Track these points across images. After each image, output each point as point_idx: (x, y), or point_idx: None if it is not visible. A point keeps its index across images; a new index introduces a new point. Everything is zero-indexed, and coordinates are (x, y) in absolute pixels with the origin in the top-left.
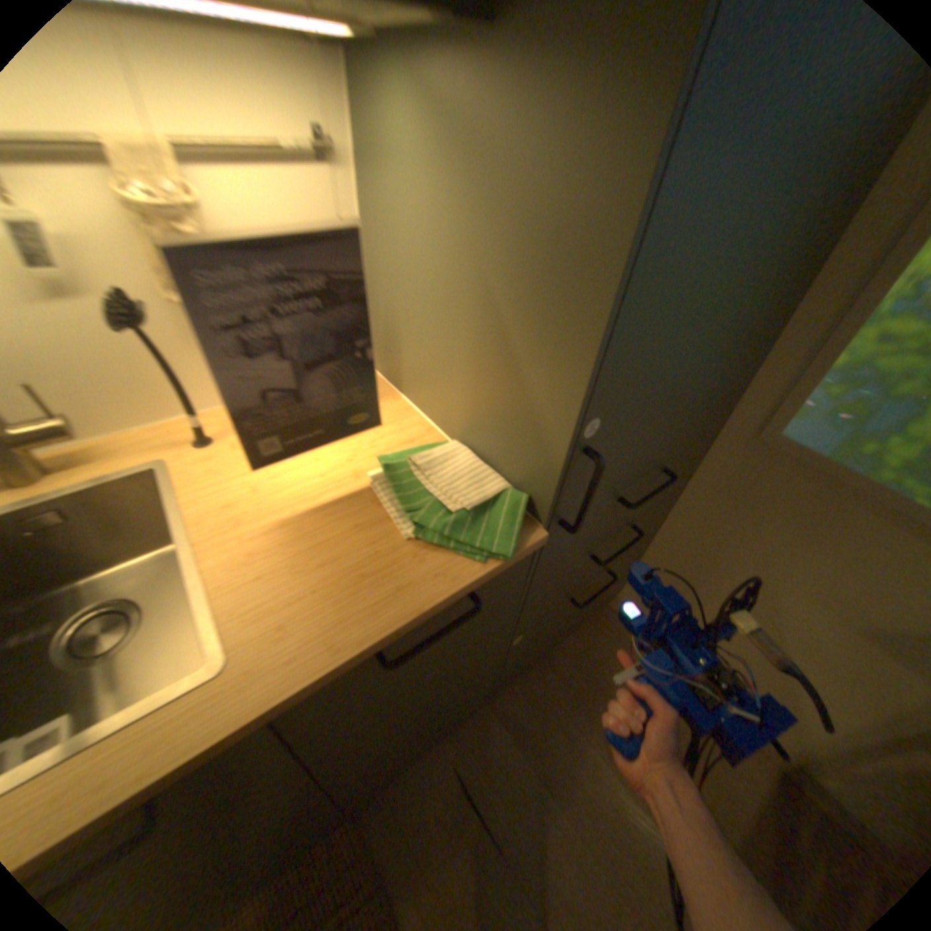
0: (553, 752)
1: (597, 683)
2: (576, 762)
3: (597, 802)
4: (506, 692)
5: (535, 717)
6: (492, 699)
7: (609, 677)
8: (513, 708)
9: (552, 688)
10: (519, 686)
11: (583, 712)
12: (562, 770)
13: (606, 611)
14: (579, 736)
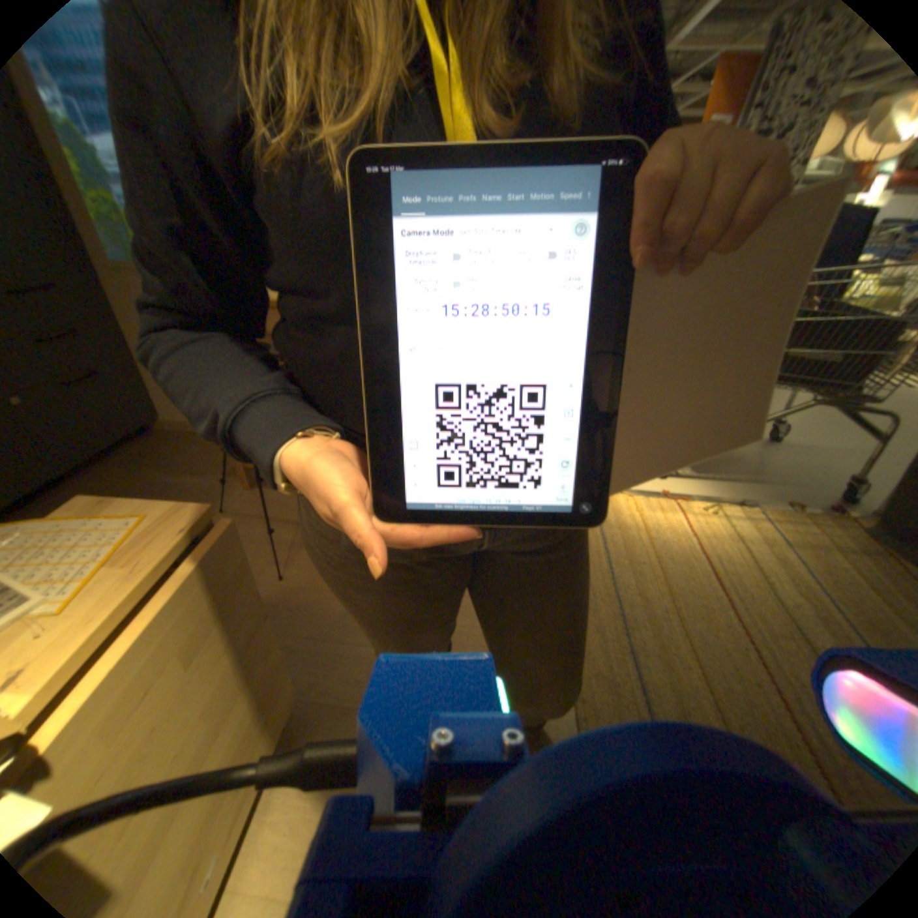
0: (119, 484)
1: (152, 454)
2: (137, 480)
3: (152, 484)
4: (80, 481)
5: (105, 479)
6: (69, 486)
7: (160, 449)
8: (87, 483)
9: (118, 467)
10: (91, 475)
11: (141, 465)
12: (127, 486)
13: (159, 431)
14: (139, 473)
